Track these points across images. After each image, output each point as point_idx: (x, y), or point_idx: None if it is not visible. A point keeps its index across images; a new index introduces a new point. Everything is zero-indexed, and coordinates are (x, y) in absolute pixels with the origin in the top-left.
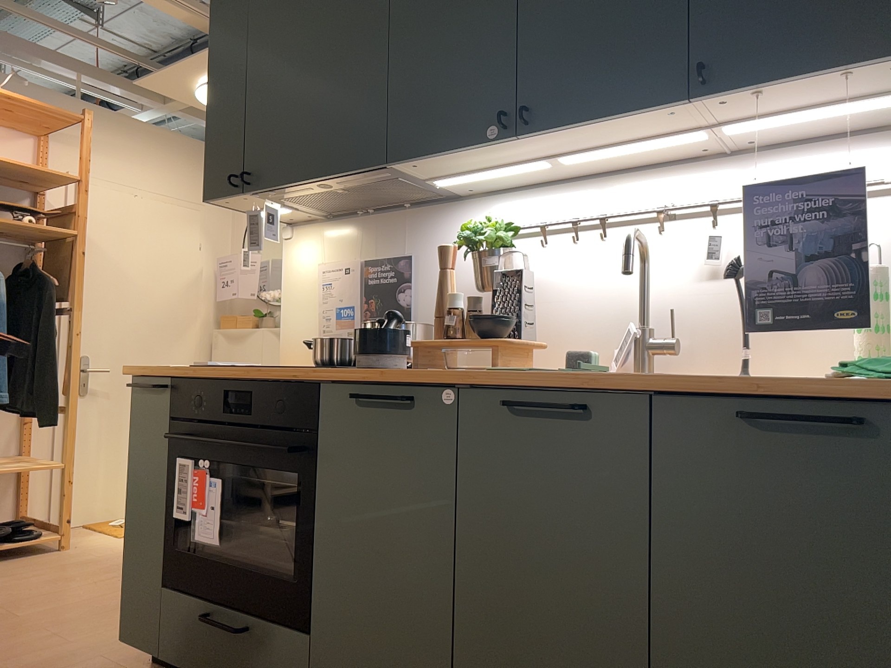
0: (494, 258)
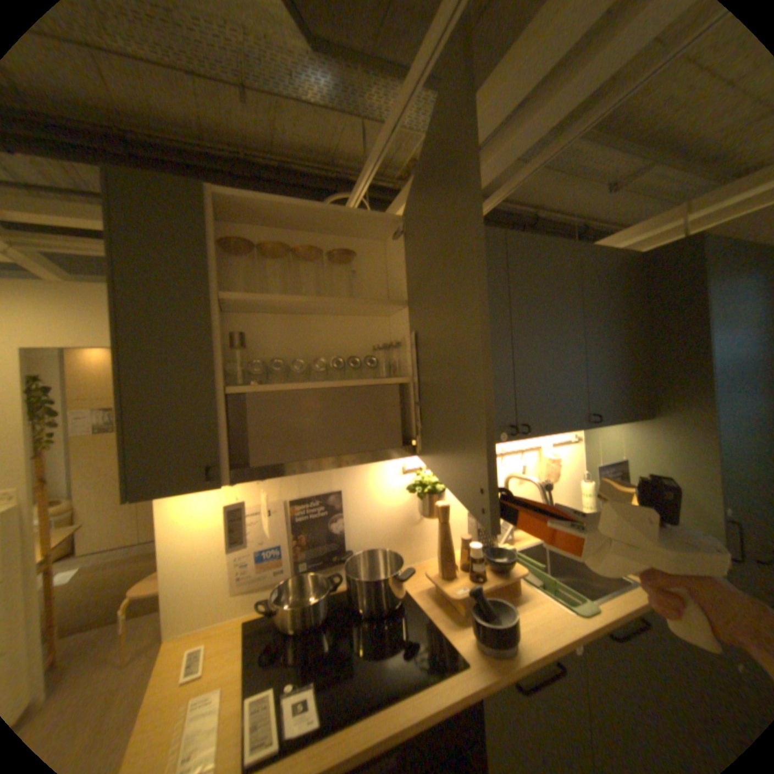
0: (445, 497)
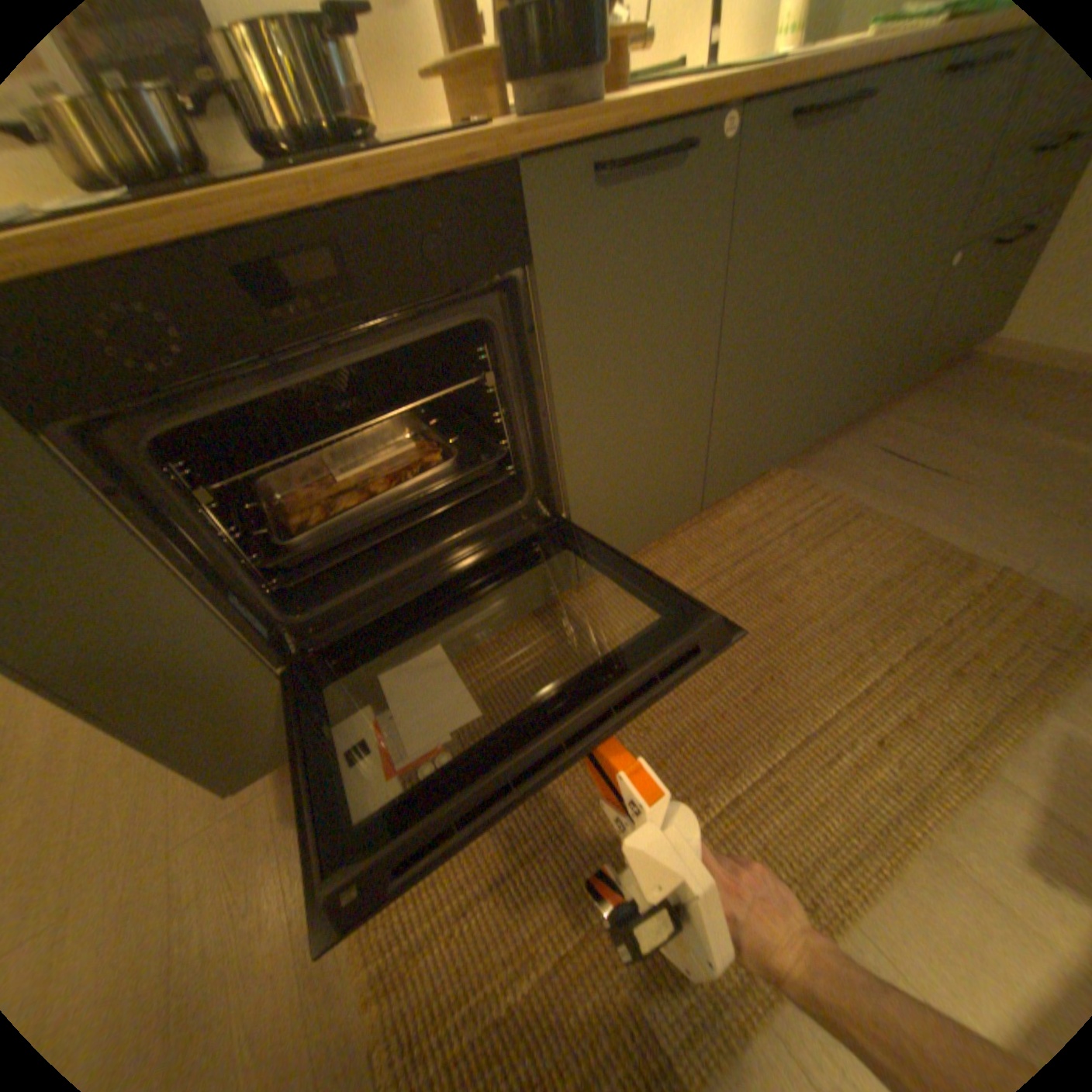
0: None
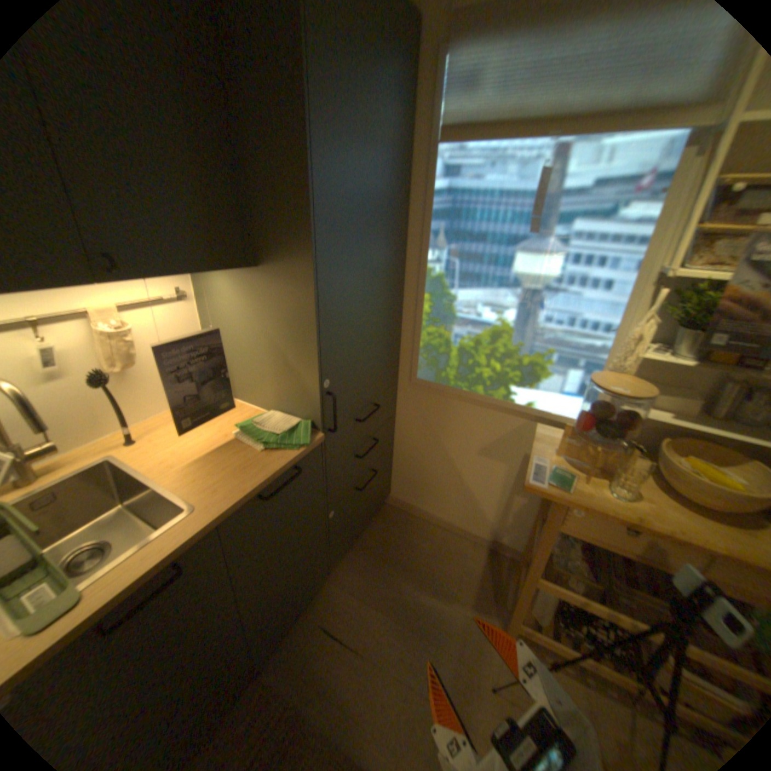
0: None
